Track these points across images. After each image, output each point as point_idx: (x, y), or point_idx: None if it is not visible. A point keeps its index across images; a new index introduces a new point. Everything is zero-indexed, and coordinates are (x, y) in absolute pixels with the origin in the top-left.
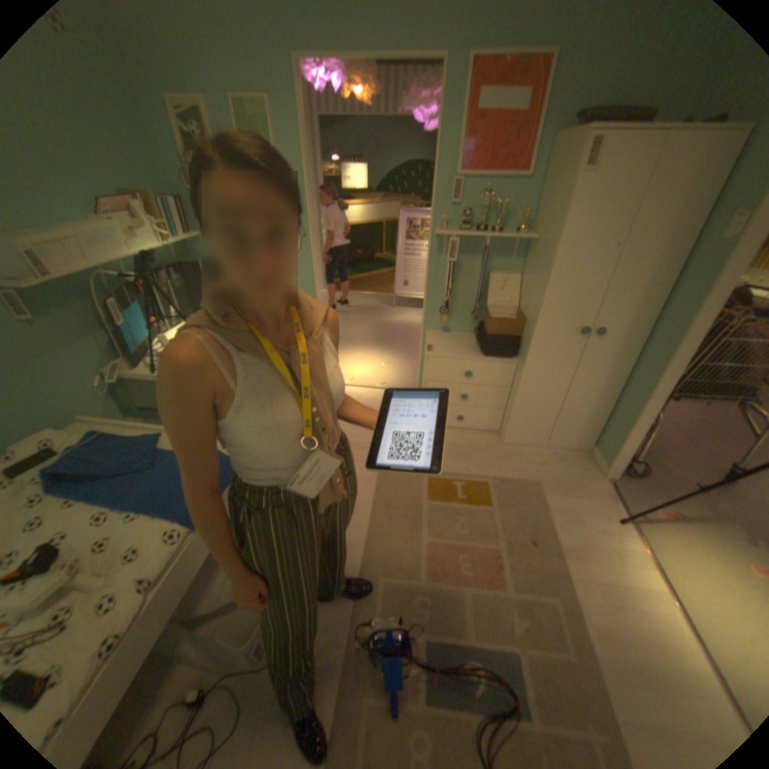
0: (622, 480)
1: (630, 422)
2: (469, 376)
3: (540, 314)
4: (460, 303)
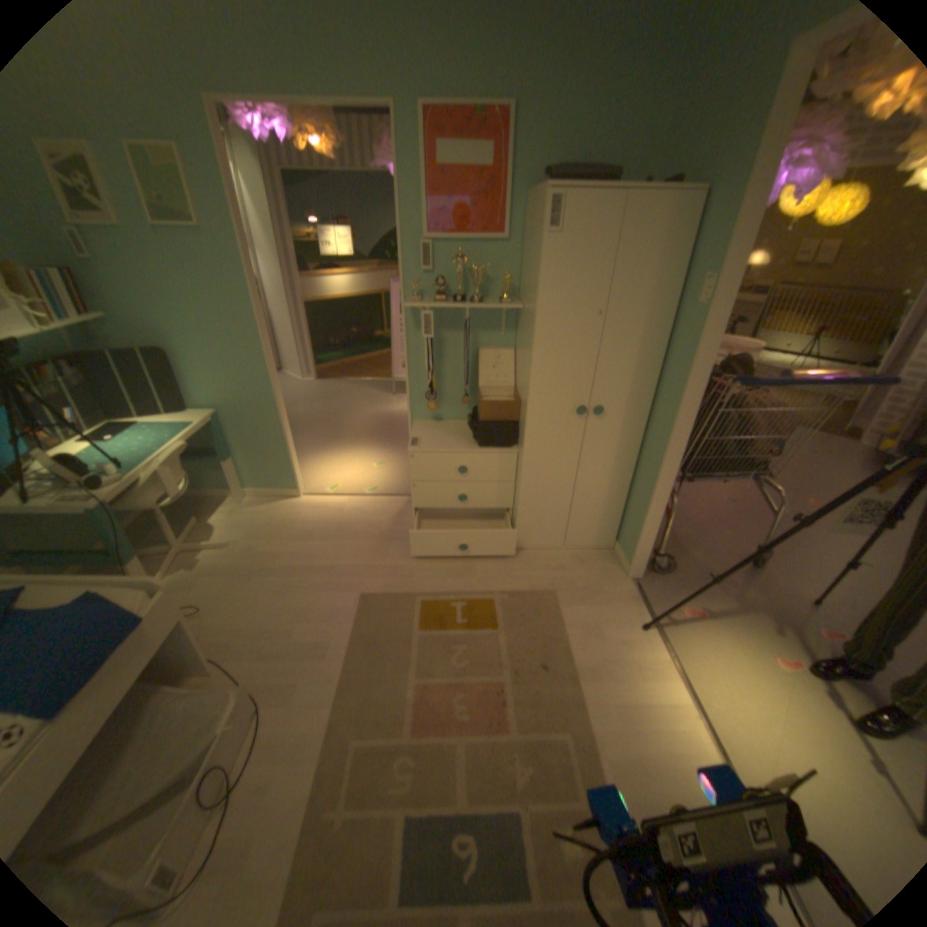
0: (645, 578)
1: (643, 510)
2: (464, 472)
3: (529, 395)
4: (450, 387)
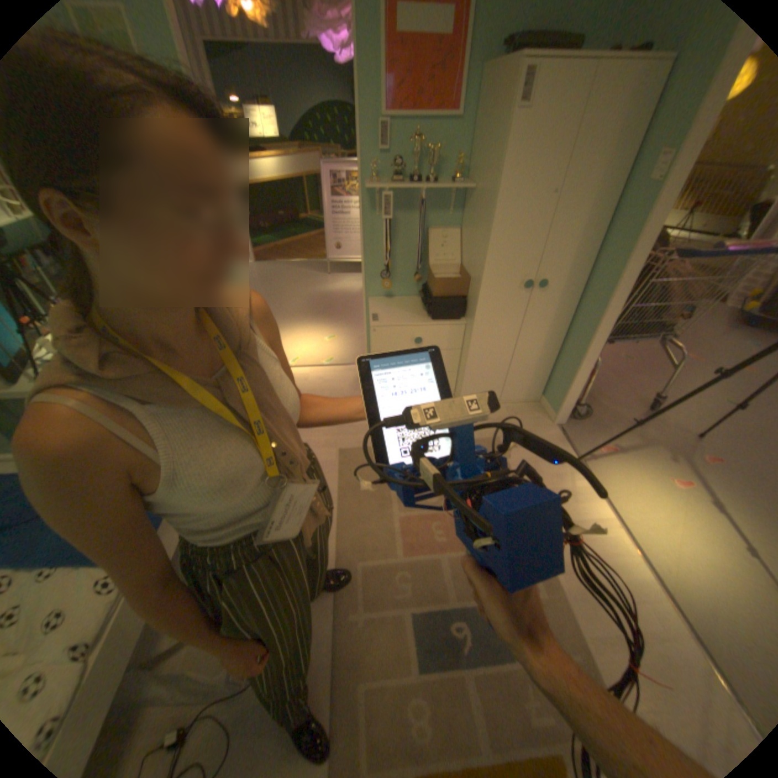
0: (568, 423)
1: (572, 369)
2: (419, 342)
3: (485, 271)
4: (401, 265)
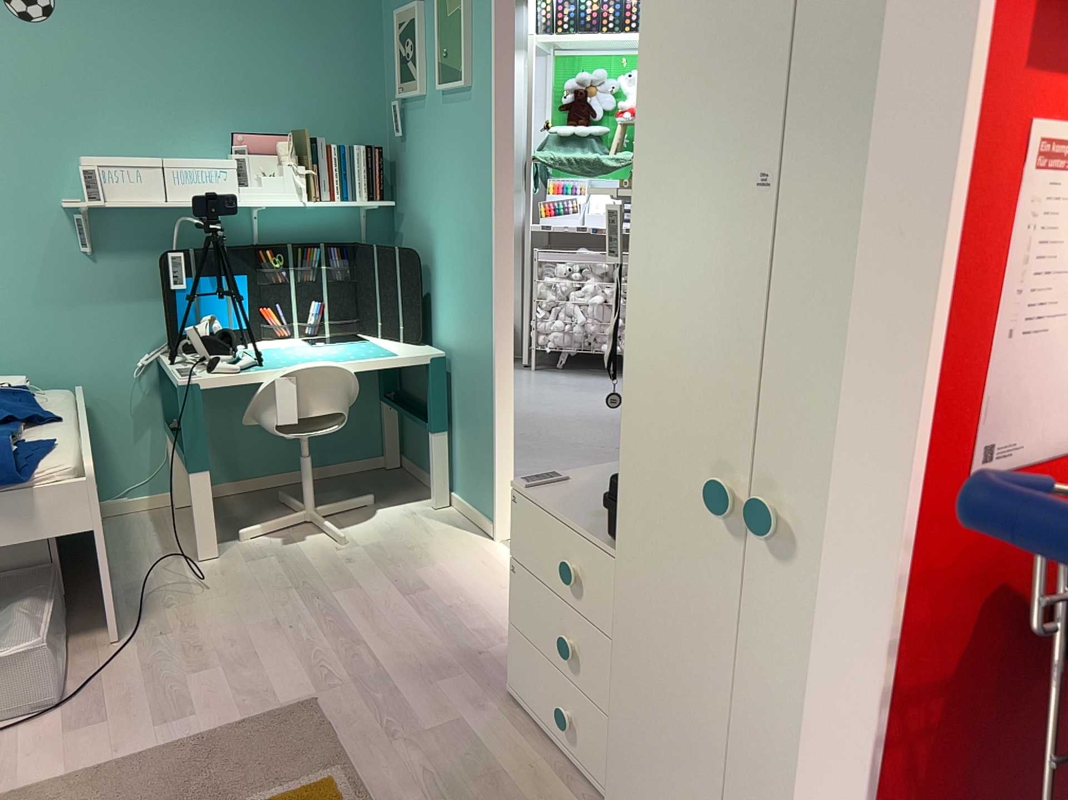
0: None
1: None
2: (569, 582)
3: (627, 404)
4: None
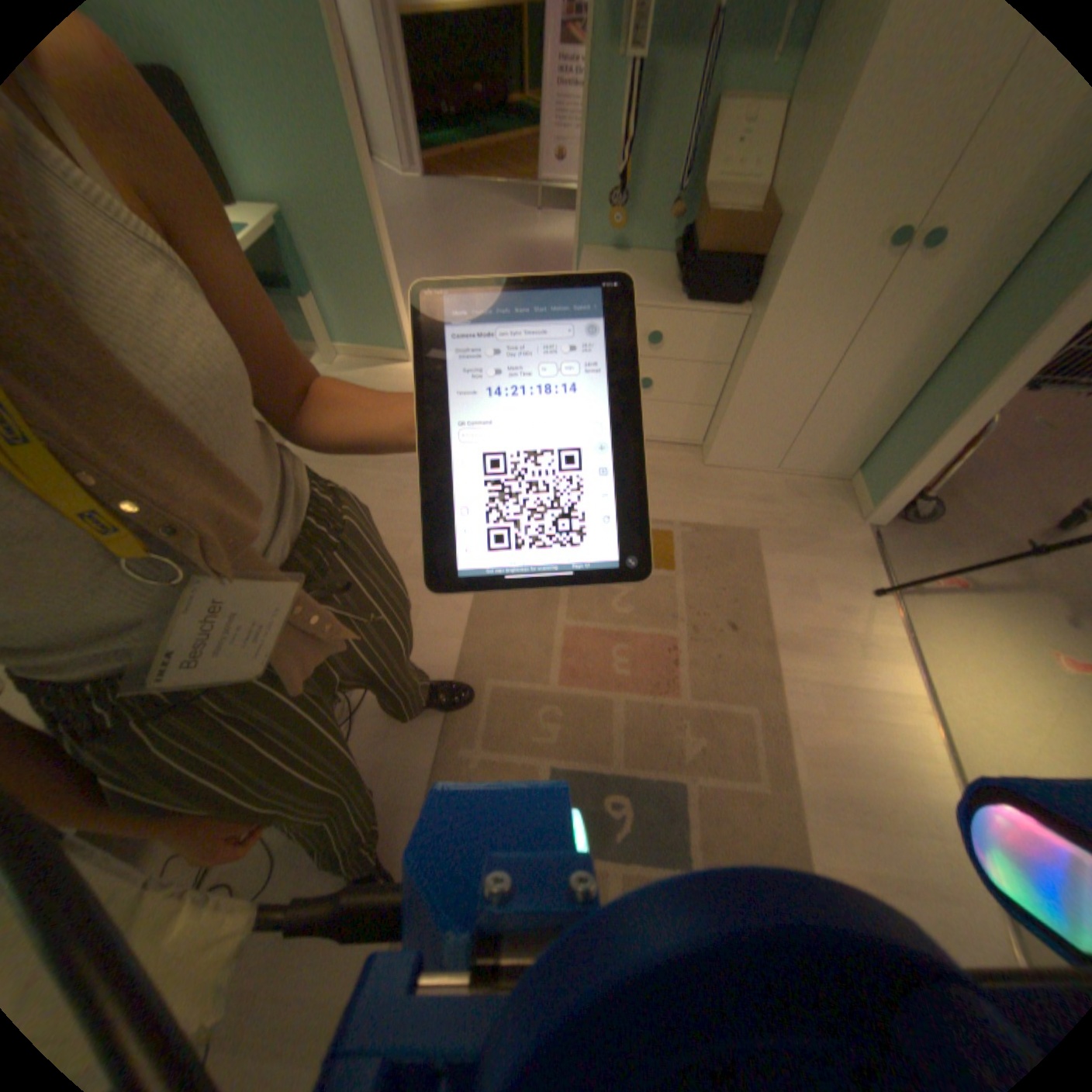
0: (889, 527)
1: (934, 430)
2: (656, 342)
3: (815, 197)
4: (652, 182)
